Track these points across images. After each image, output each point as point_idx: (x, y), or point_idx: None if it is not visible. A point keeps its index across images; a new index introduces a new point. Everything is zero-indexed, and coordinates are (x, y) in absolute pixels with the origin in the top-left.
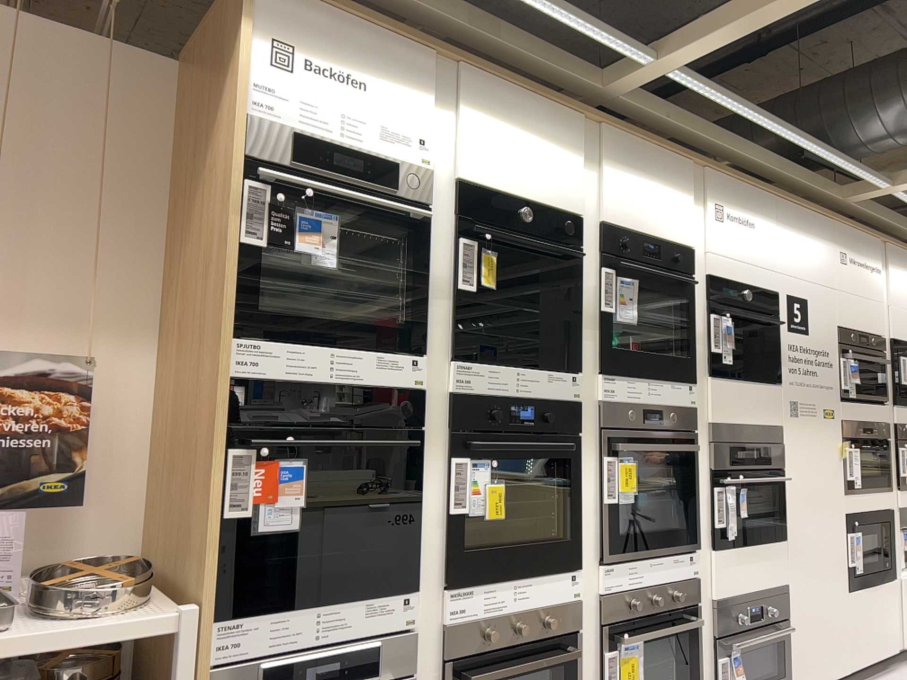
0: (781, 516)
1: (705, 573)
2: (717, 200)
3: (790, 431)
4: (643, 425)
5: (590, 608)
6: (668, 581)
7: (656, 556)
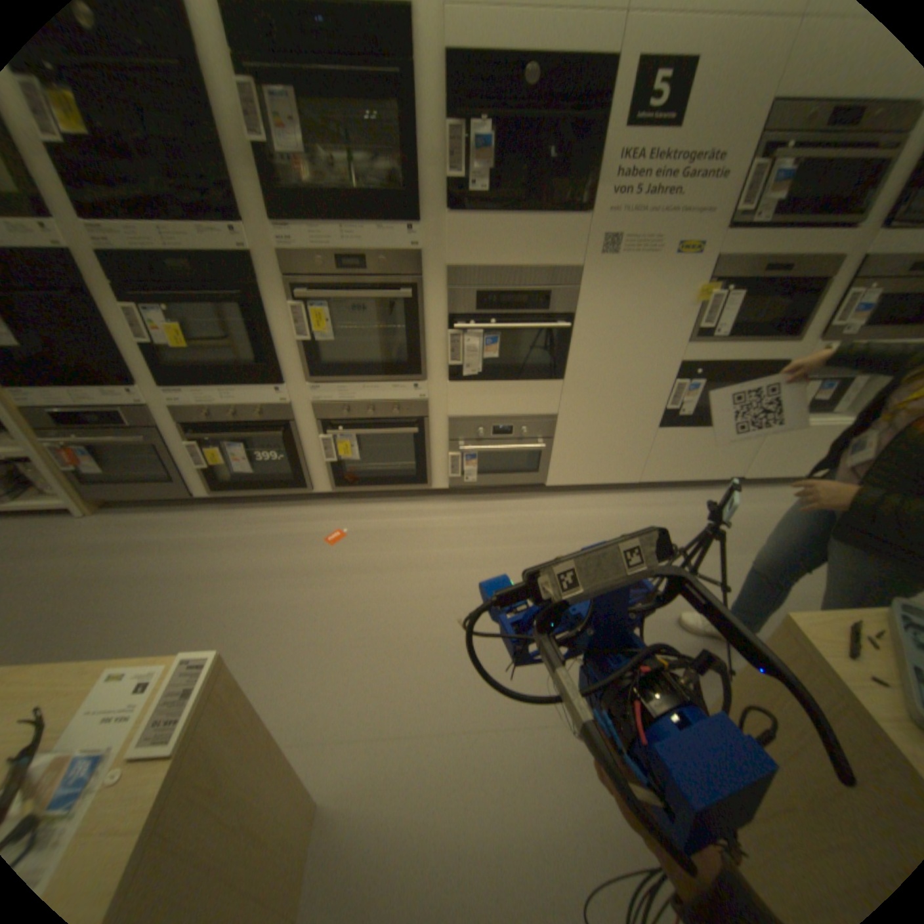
0: (560, 361)
1: (440, 399)
2: None
3: (598, 274)
4: (338, 273)
5: (304, 410)
6: (387, 401)
7: (371, 384)
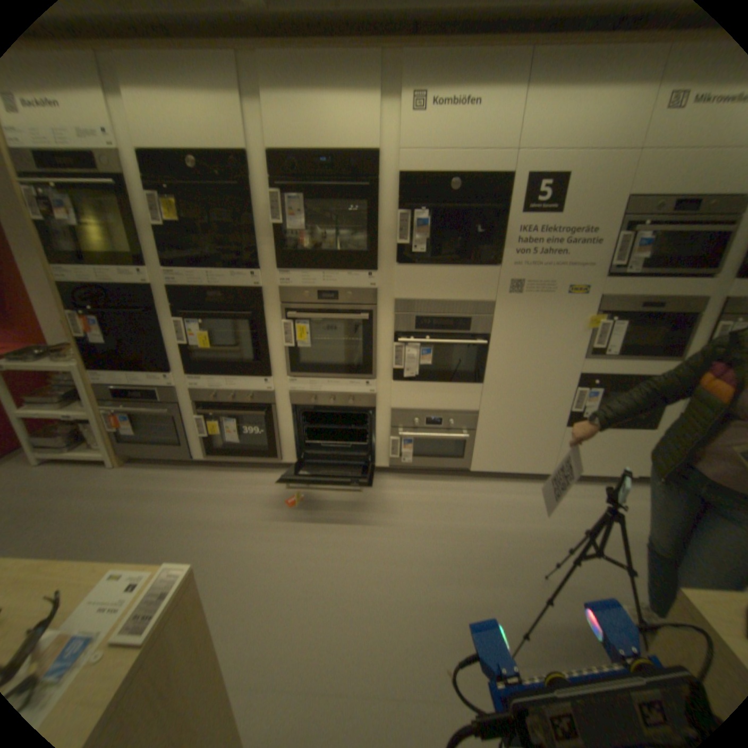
0: (480, 369)
1: (385, 393)
2: (419, 85)
3: (507, 307)
4: (318, 302)
5: (283, 397)
6: (345, 393)
7: (334, 379)
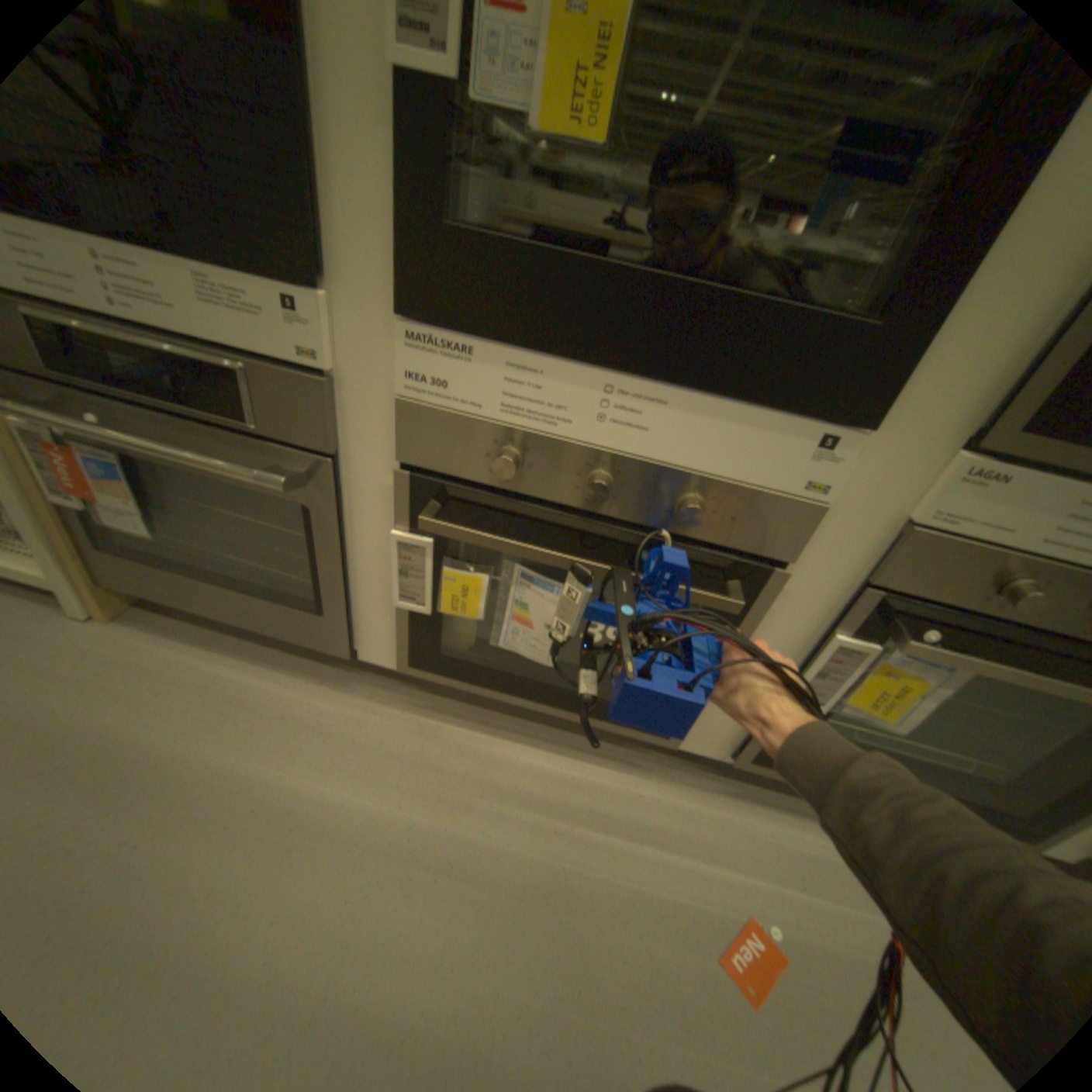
0: None
1: None
2: None
3: None
4: None
5: (857, 535)
6: None
7: None
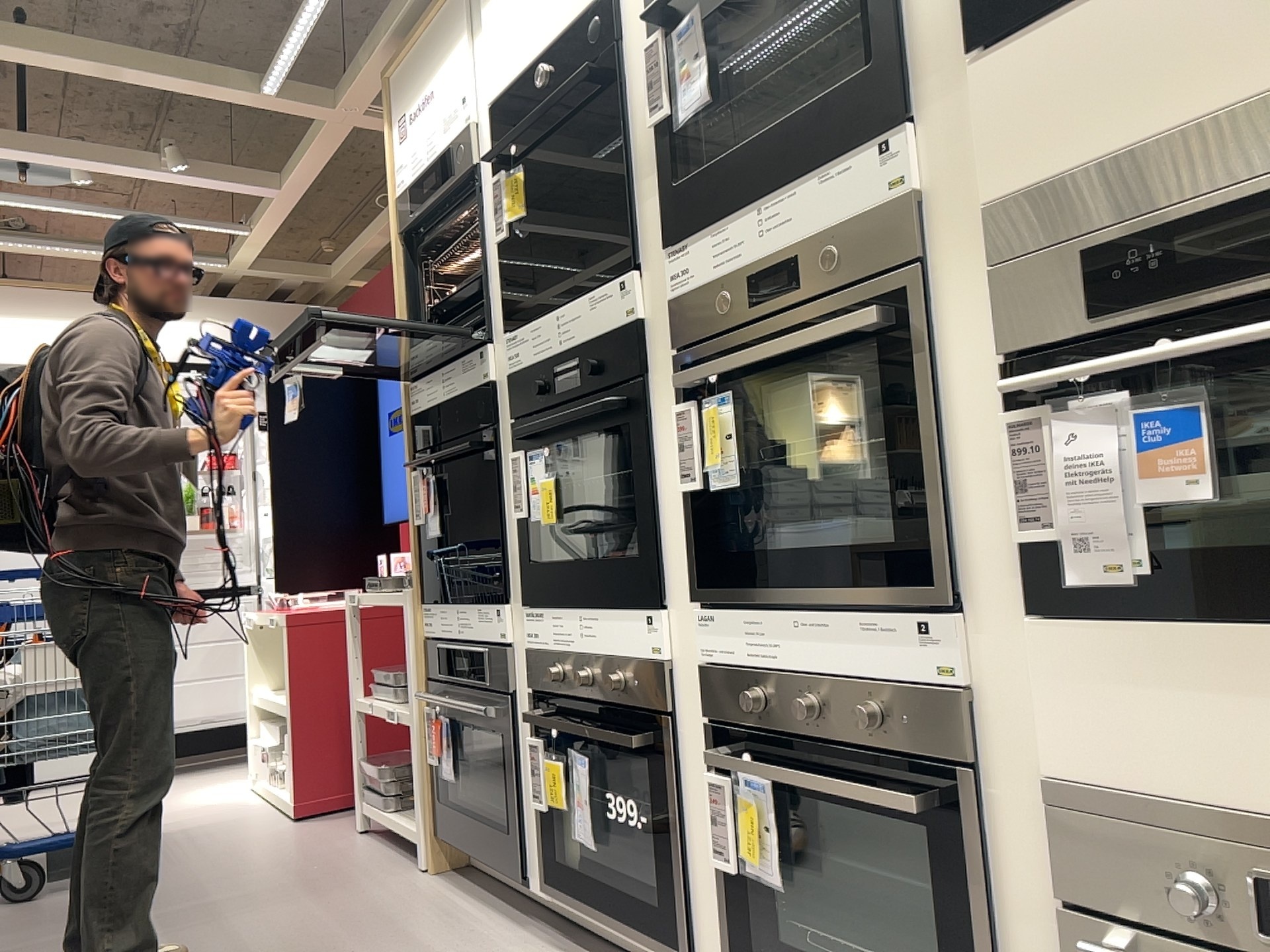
0: None
1: (1016, 688)
2: None
3: None
4: (751, 311)
5: (693, 685)
6: (854, 676)
7: (814, 610)
